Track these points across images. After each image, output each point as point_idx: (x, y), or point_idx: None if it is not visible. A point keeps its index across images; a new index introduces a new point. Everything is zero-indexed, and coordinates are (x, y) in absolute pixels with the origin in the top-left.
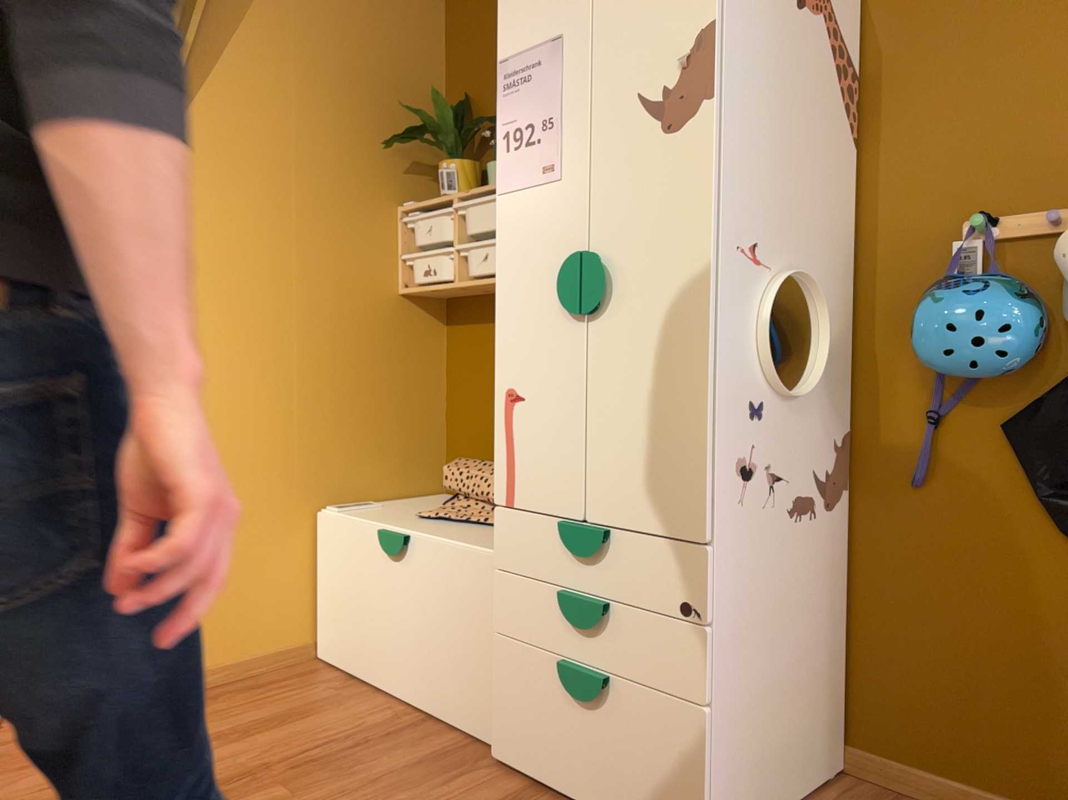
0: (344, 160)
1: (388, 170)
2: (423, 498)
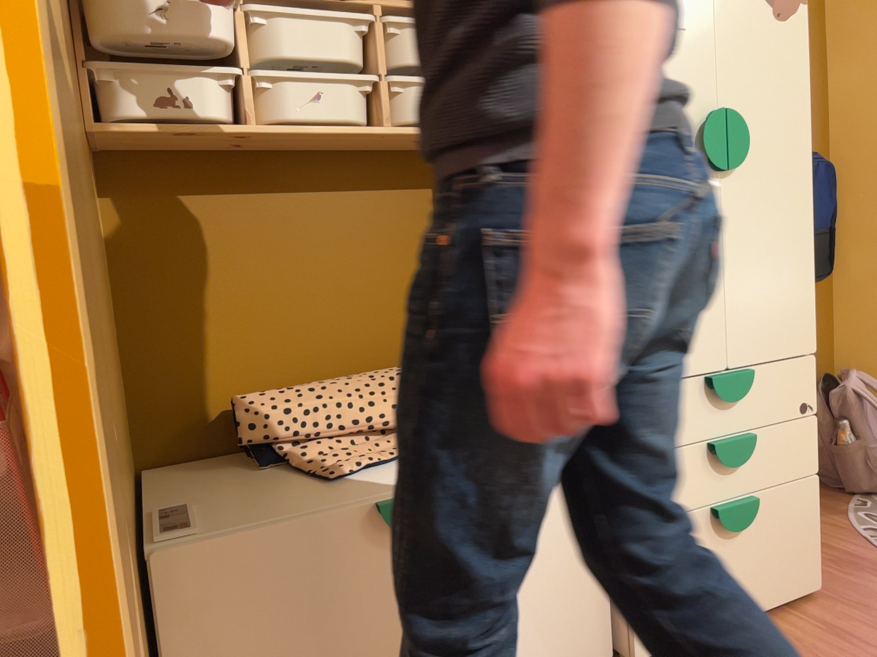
0: None
1: None
2: (163, 481)
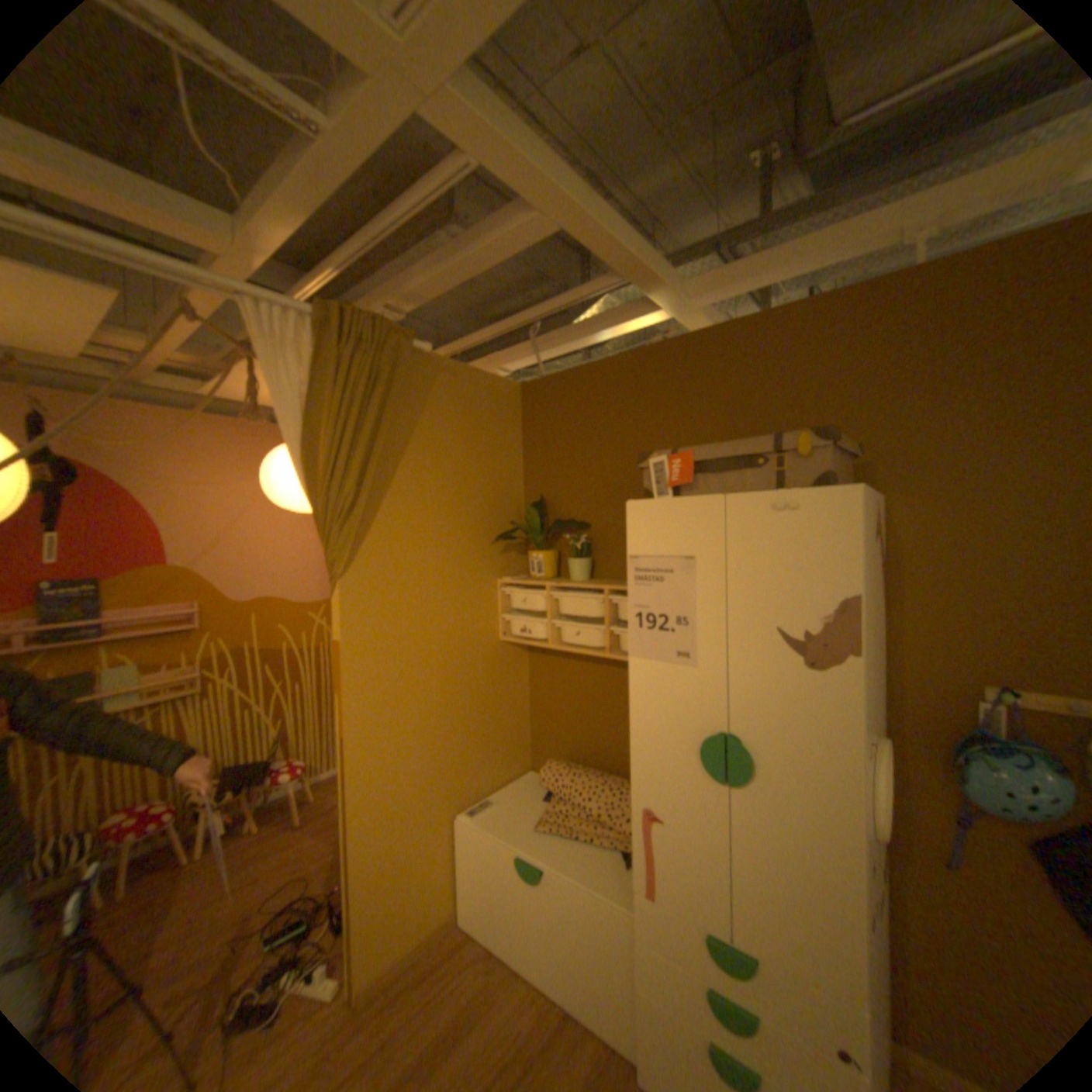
0: (462, 557)
1: (490, 555)
2: (521, 783)
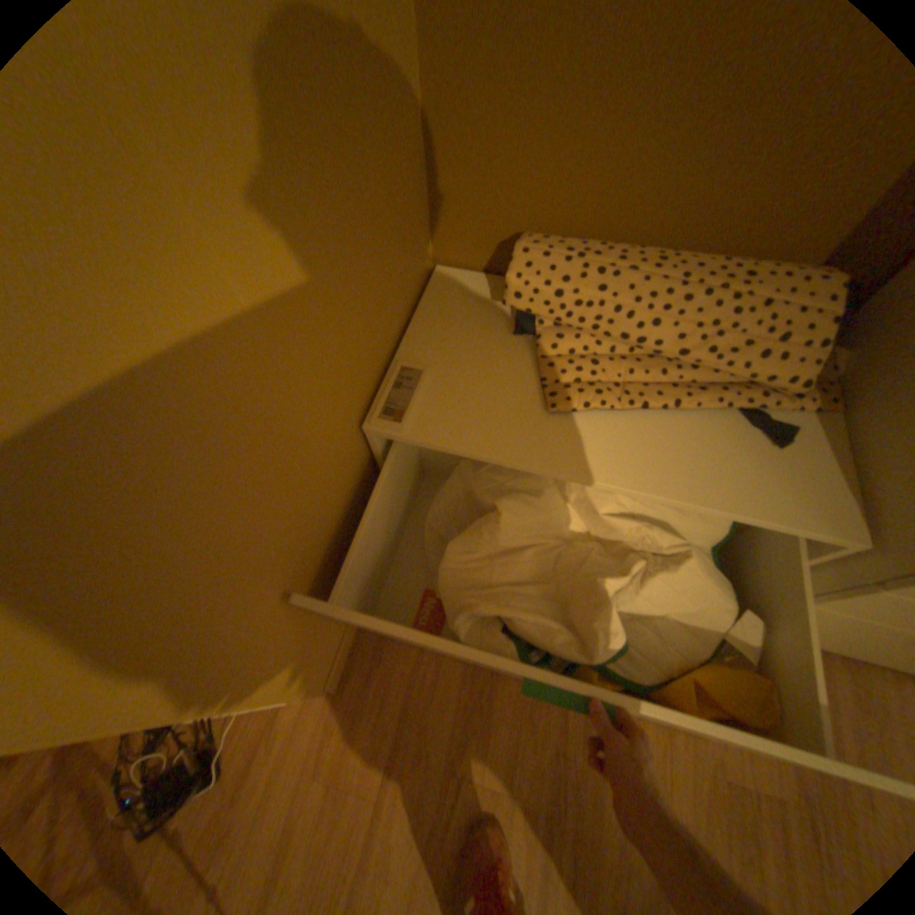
0: None
1: None
2: (437, 298)
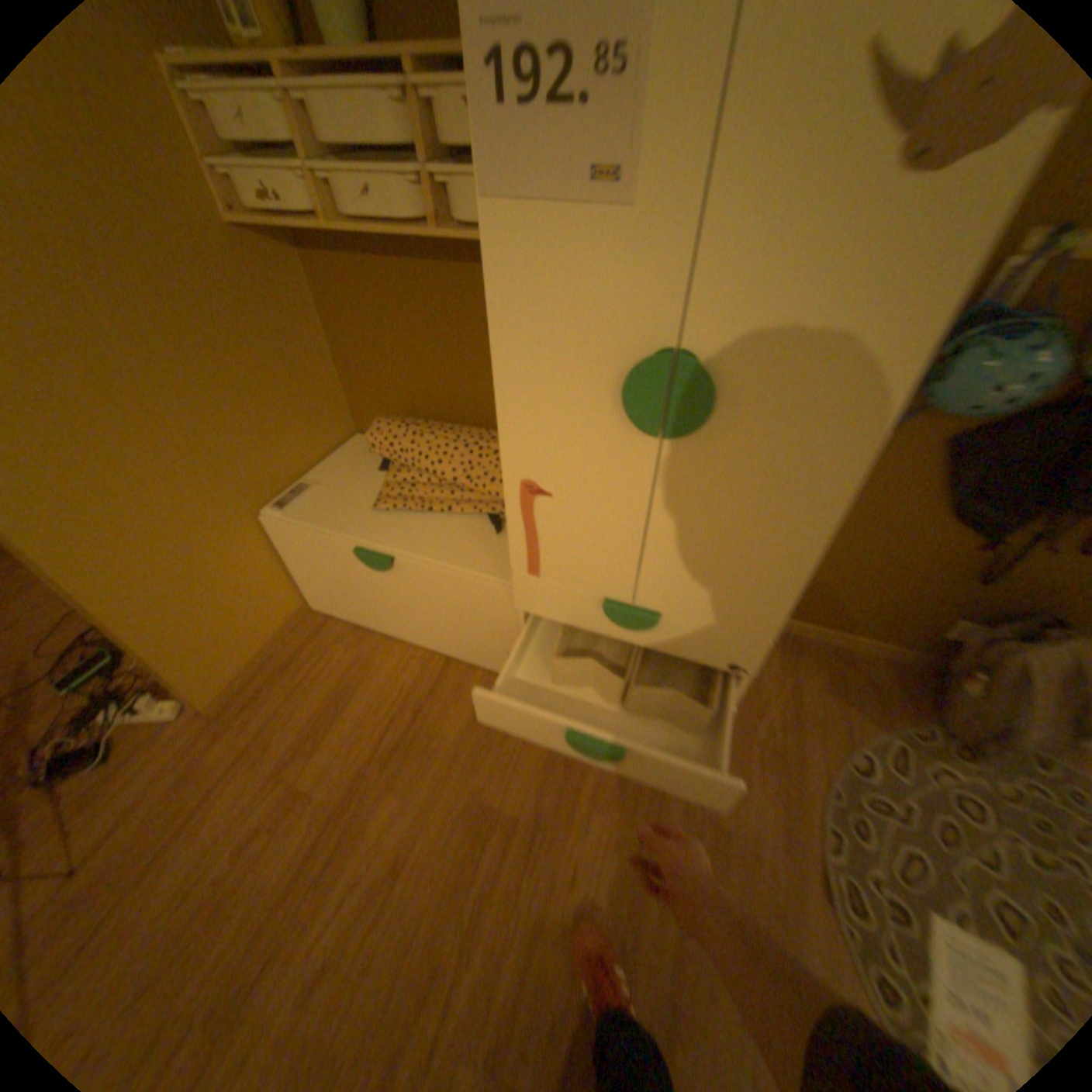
0: None
1: None
2: (345, 451)
